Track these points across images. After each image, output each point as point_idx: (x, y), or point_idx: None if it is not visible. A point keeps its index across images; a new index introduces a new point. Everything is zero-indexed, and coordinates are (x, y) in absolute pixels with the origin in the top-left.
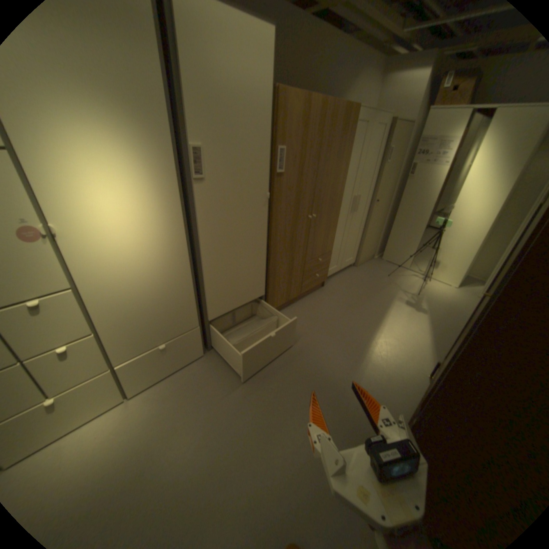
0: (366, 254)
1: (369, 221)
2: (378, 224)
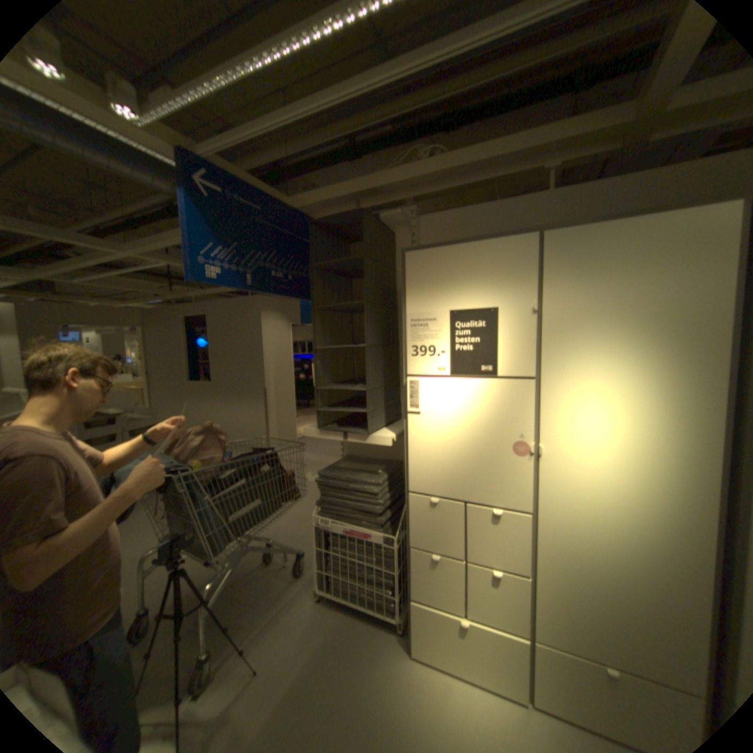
0: None
1: None
2: None
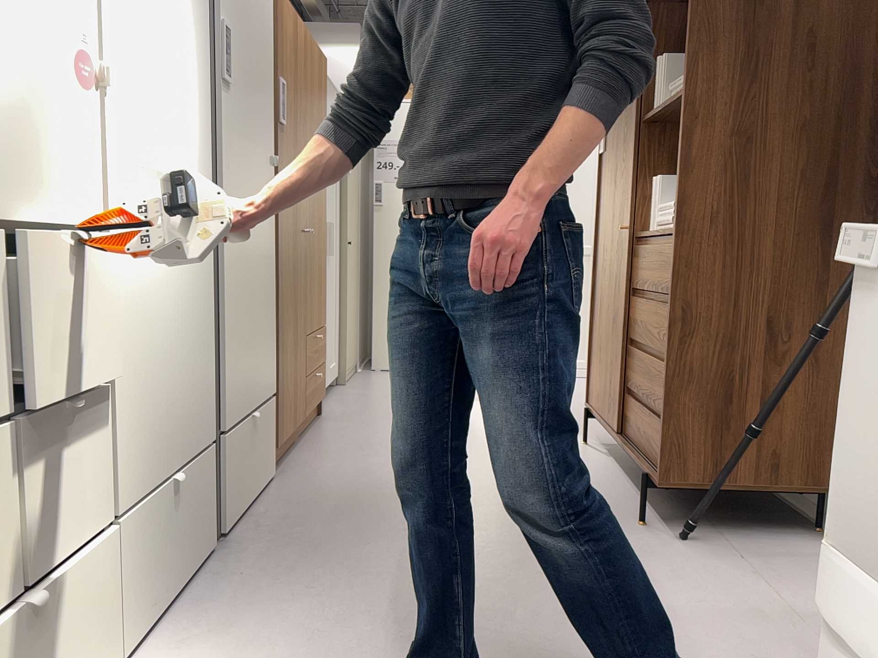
0: (350, 358)
1: (344, 280)
2: (354, 293)
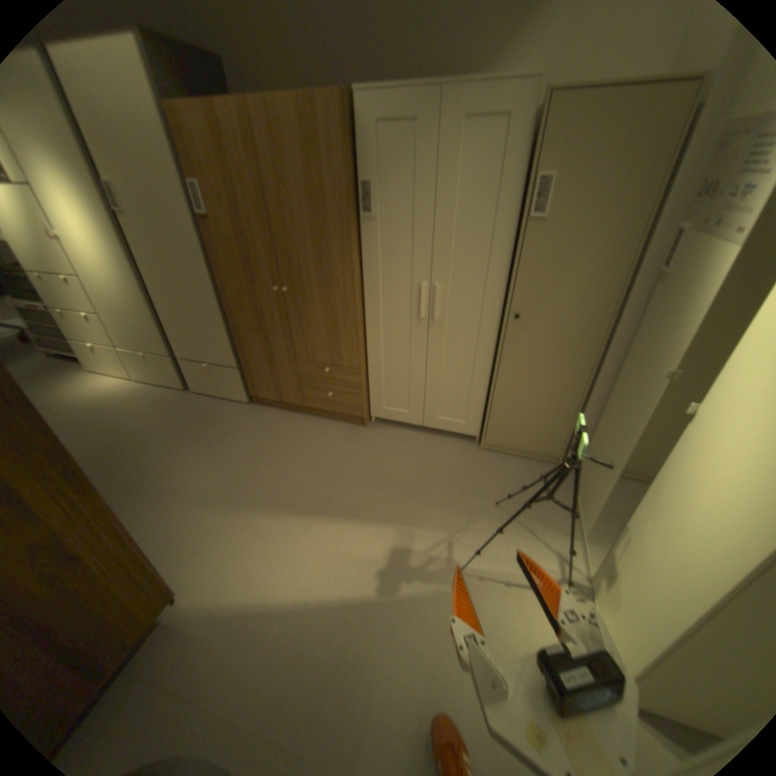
0: (514, 438)
1: (498, 357)
2: (552, 382)
